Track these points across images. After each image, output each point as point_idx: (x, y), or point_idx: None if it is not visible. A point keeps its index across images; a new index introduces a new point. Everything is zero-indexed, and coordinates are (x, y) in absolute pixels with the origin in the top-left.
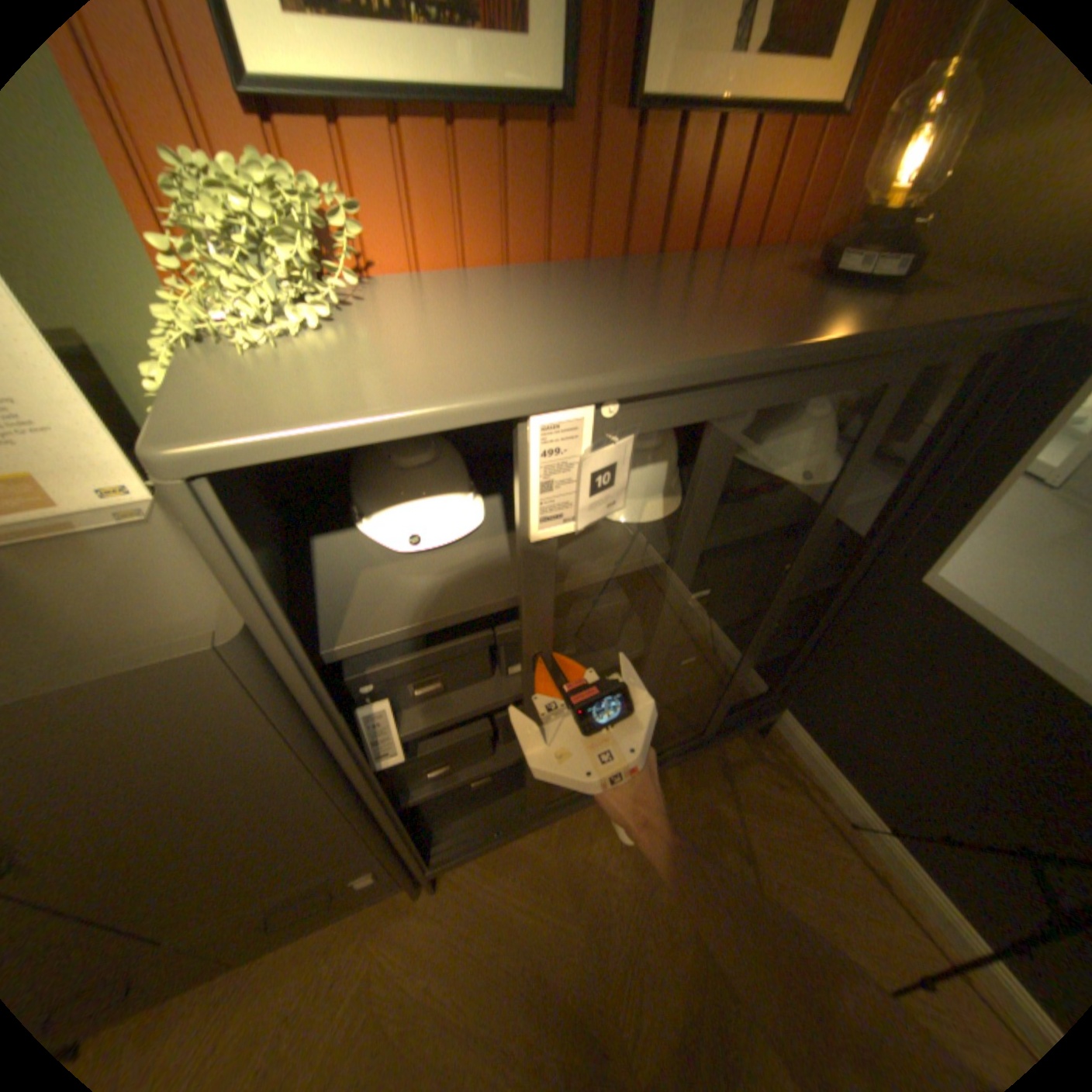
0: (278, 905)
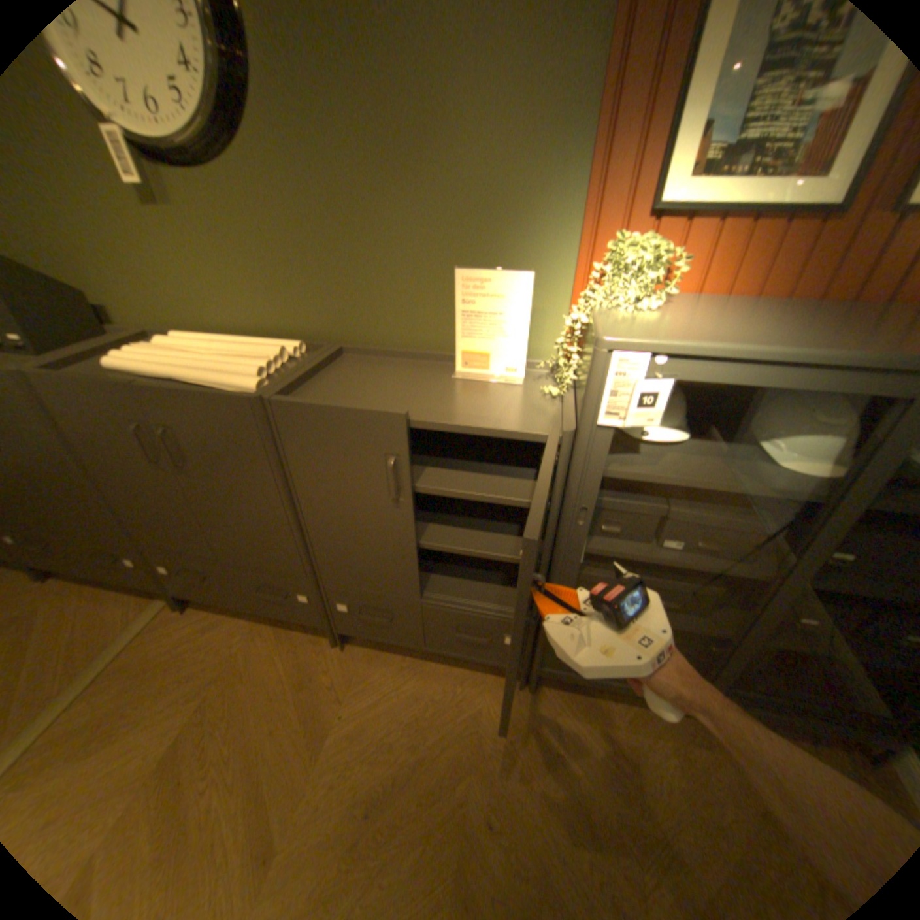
0: (472, 619)
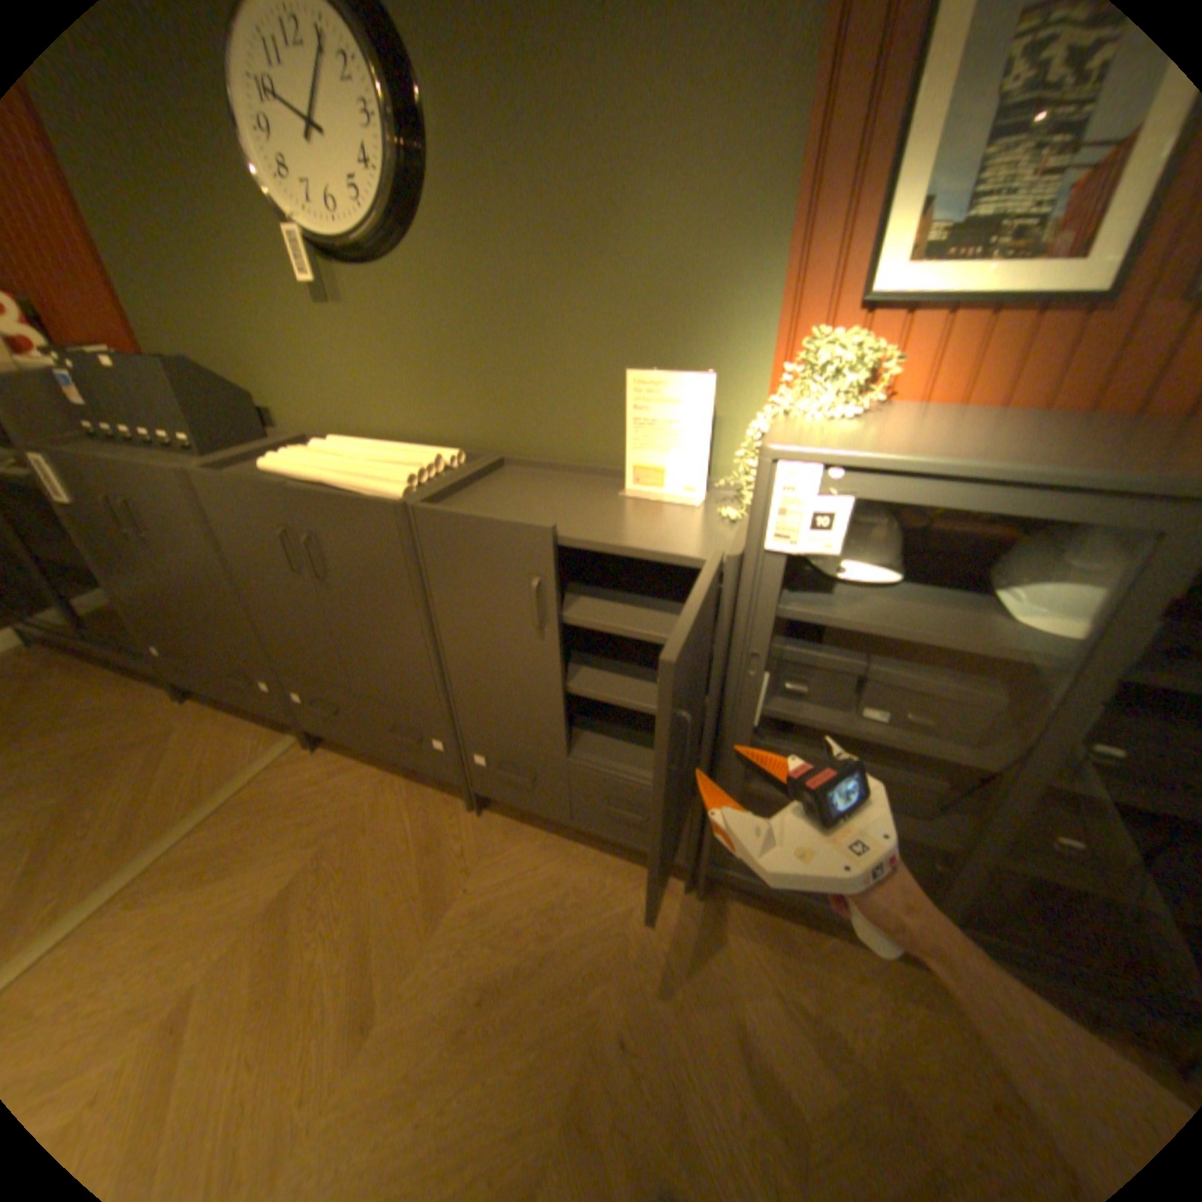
0: (625, 788)
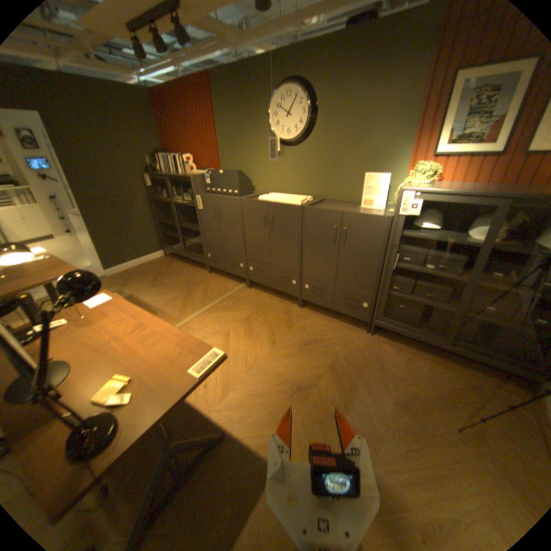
0: (352, 293)
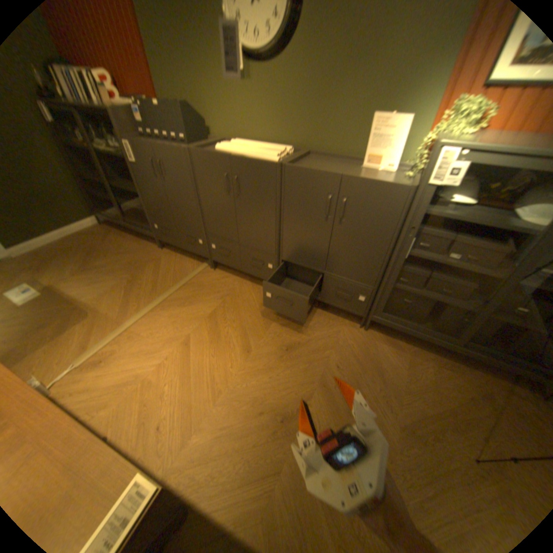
0: (346, 284)
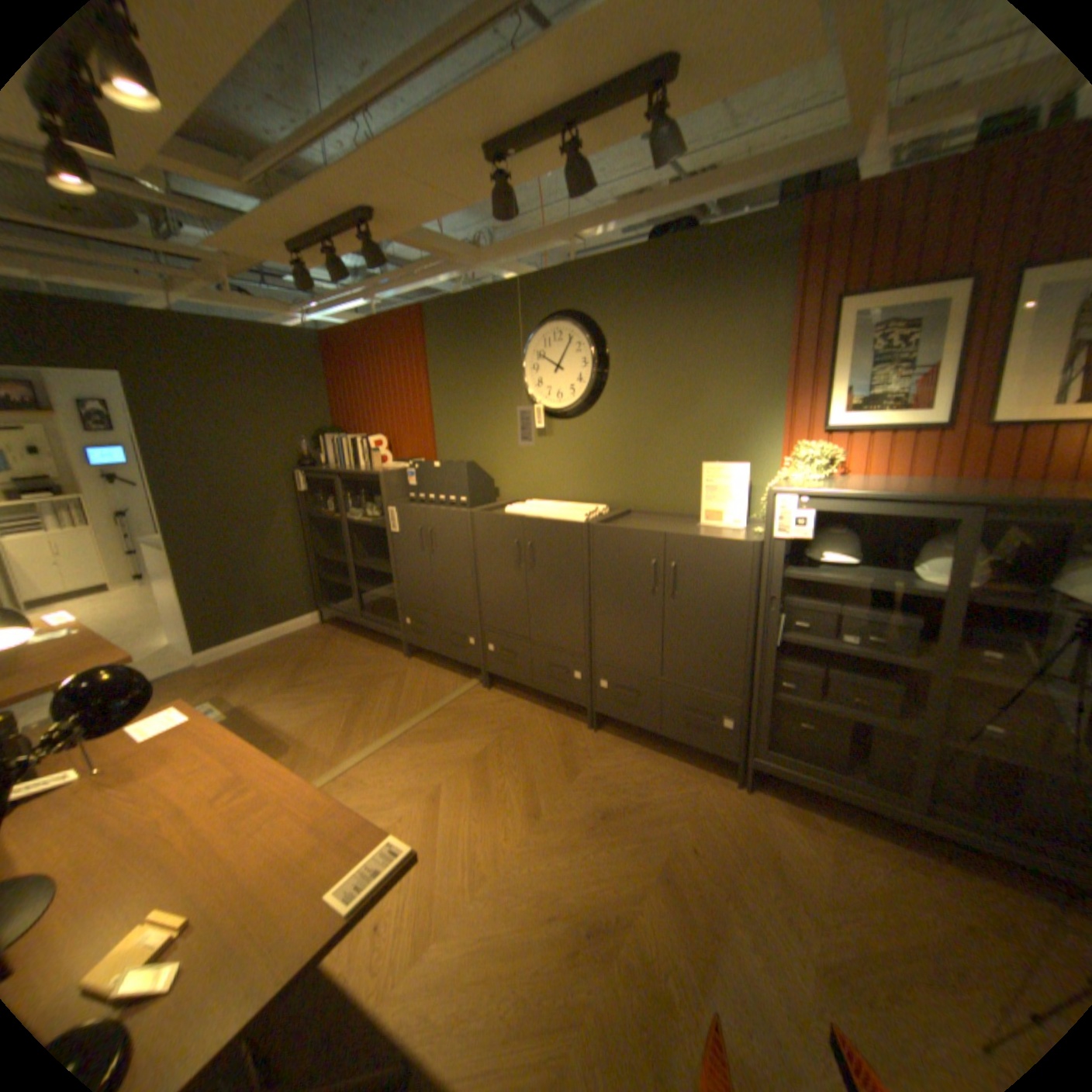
0: (699, 699)
